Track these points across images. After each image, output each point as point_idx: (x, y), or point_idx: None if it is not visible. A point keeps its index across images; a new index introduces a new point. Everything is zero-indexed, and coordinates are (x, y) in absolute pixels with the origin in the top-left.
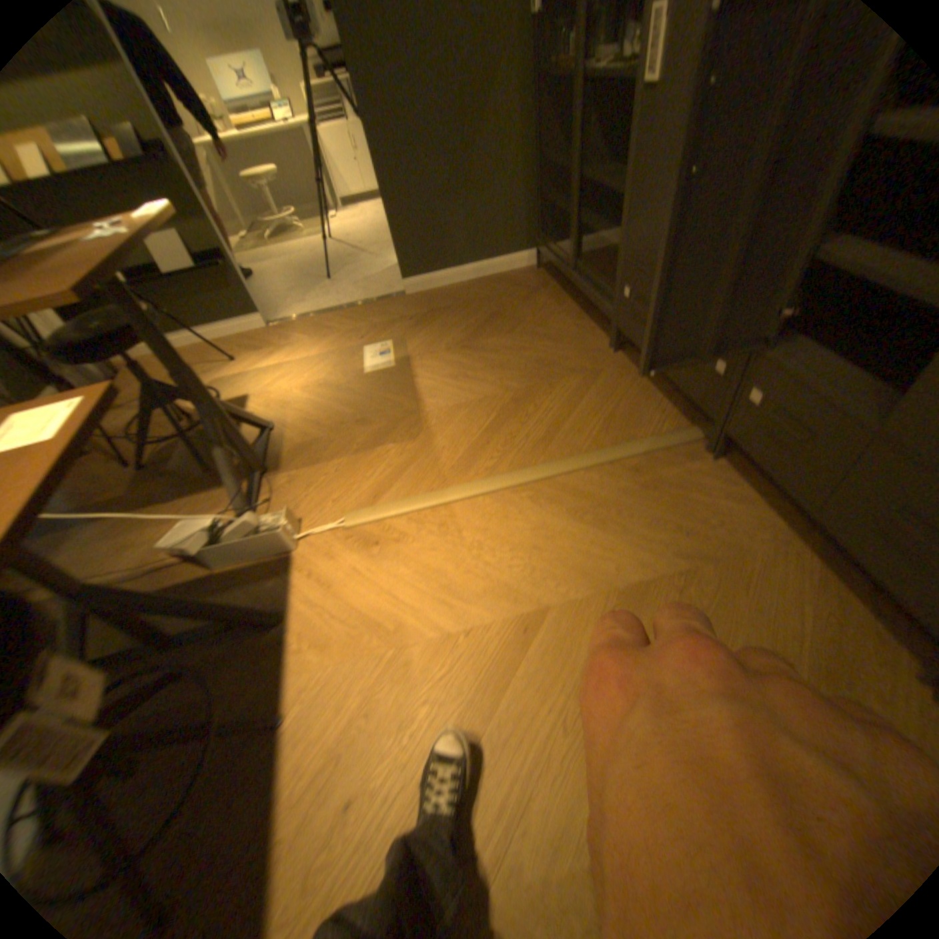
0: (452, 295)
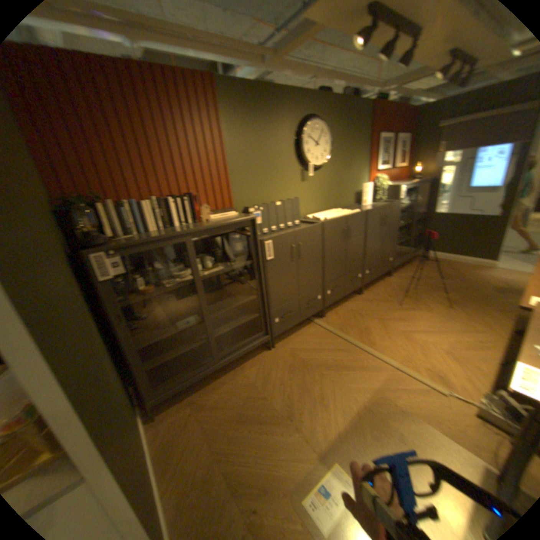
0: (200, 485)
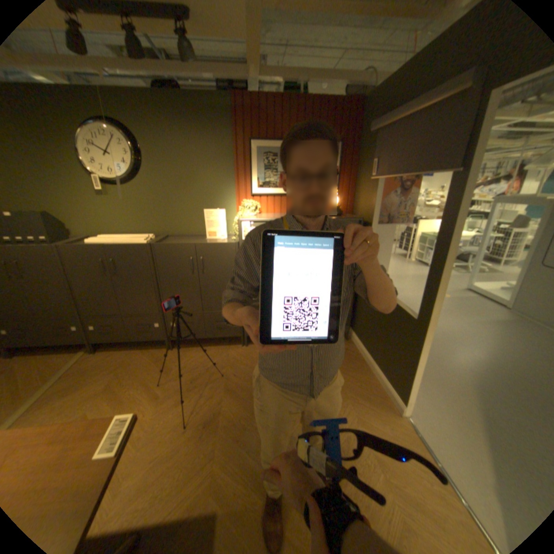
0: None
